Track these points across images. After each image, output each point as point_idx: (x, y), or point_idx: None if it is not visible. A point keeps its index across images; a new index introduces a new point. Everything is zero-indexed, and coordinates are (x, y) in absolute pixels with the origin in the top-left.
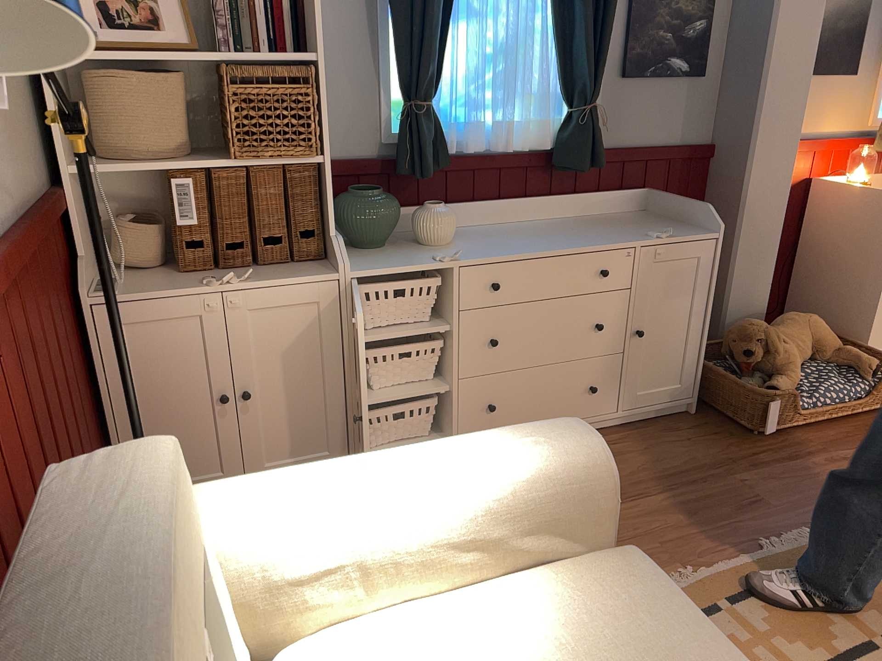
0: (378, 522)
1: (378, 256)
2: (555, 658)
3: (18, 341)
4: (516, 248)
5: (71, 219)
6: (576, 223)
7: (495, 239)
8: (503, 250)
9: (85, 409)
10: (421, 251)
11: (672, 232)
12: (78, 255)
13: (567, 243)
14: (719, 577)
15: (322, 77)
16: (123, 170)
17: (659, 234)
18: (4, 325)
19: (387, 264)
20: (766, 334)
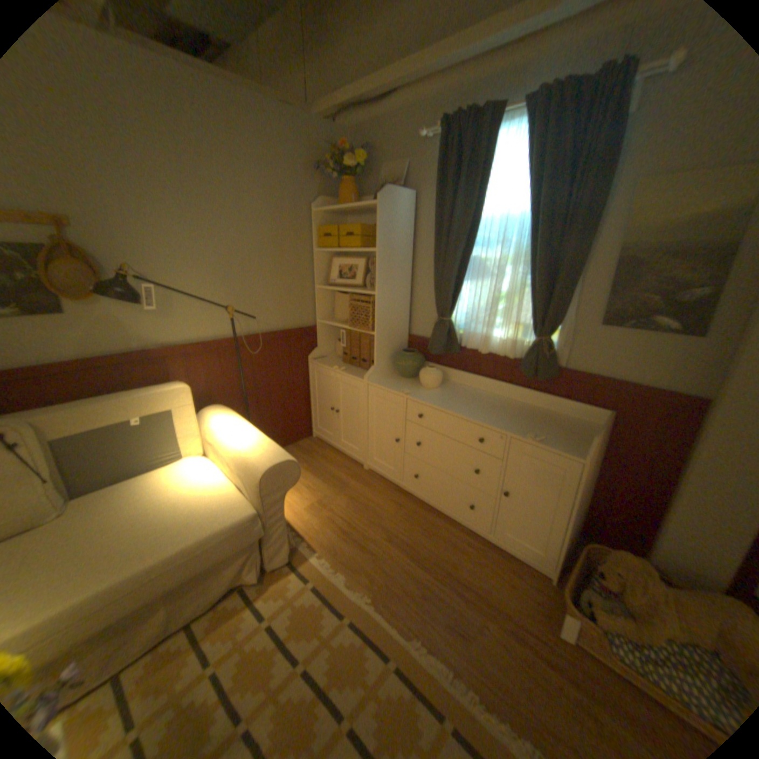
0: (221, 441)
1: (394, 381)
2: (190, 500)
3: (243, 360)
4: (442, 403)
5: (317, 335)
6: (524, 410)
7: (454, 396)
8: (435, 401)
9: (296, 391)
10: (412, 386)
11: (539, 440)
12: (318, 346)
13: (472, 413)
14: (368, 617)
15: (377, 301)
16: (328, 323)
17: (532, 436)
18: (235, 355)
19: (385, 385)
20: (631, 576)
